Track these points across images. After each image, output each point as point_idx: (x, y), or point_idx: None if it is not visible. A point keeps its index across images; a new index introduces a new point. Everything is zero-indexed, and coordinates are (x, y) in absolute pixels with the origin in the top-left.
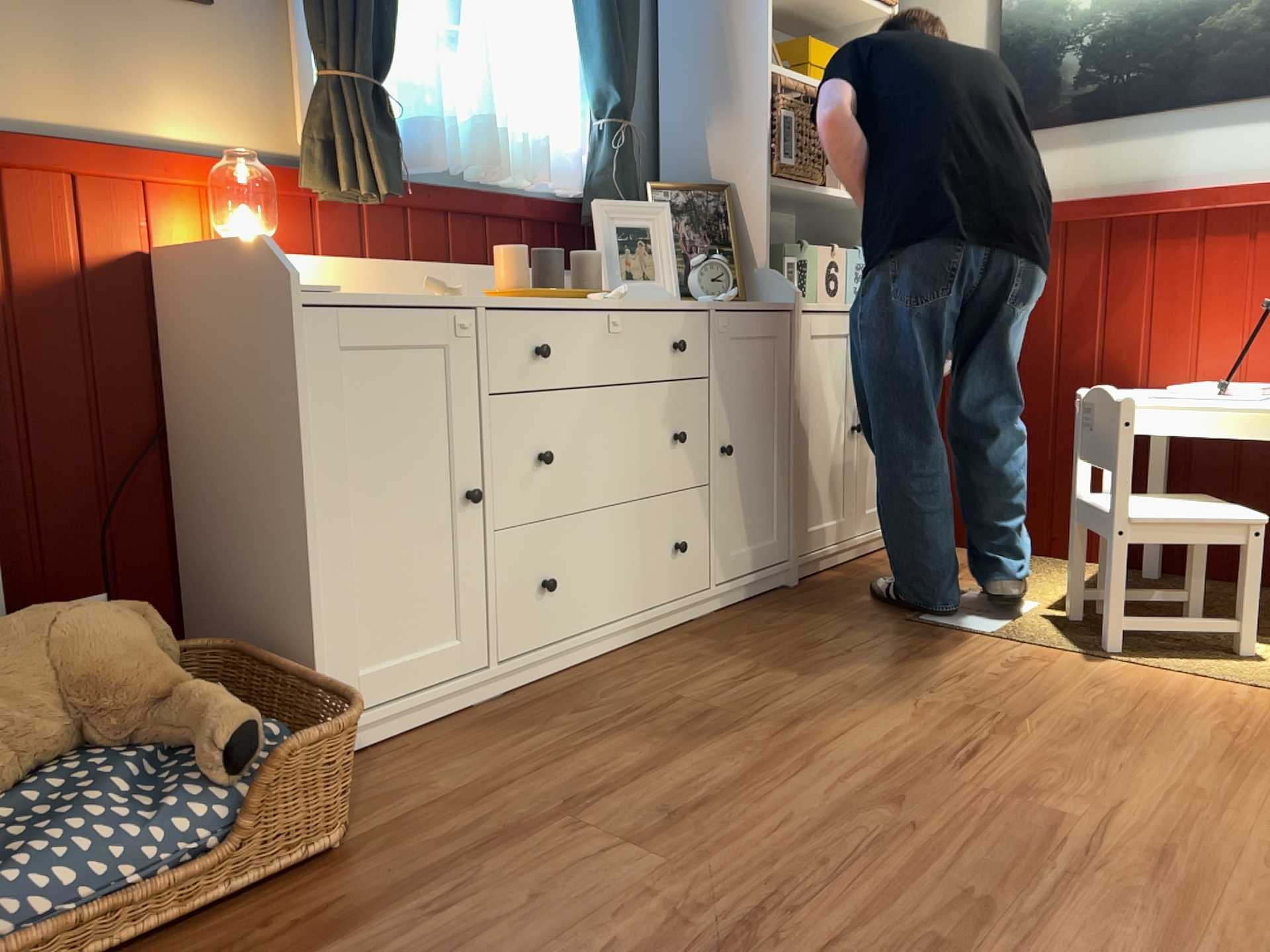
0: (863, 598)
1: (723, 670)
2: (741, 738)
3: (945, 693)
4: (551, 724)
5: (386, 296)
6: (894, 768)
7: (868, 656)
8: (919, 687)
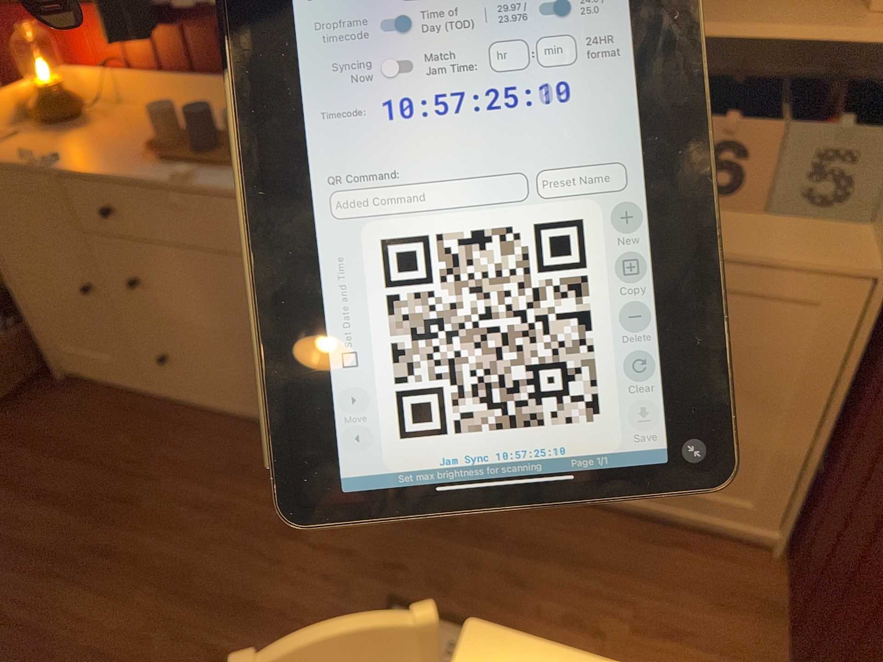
0: (462, 544)
1: (223, 487)
2: (92, 528)
3: (180, 646)
4: (123, 433)
5: (27, 155)
6: (32, 625)
7: (269, 576)
8: (194, 625)
